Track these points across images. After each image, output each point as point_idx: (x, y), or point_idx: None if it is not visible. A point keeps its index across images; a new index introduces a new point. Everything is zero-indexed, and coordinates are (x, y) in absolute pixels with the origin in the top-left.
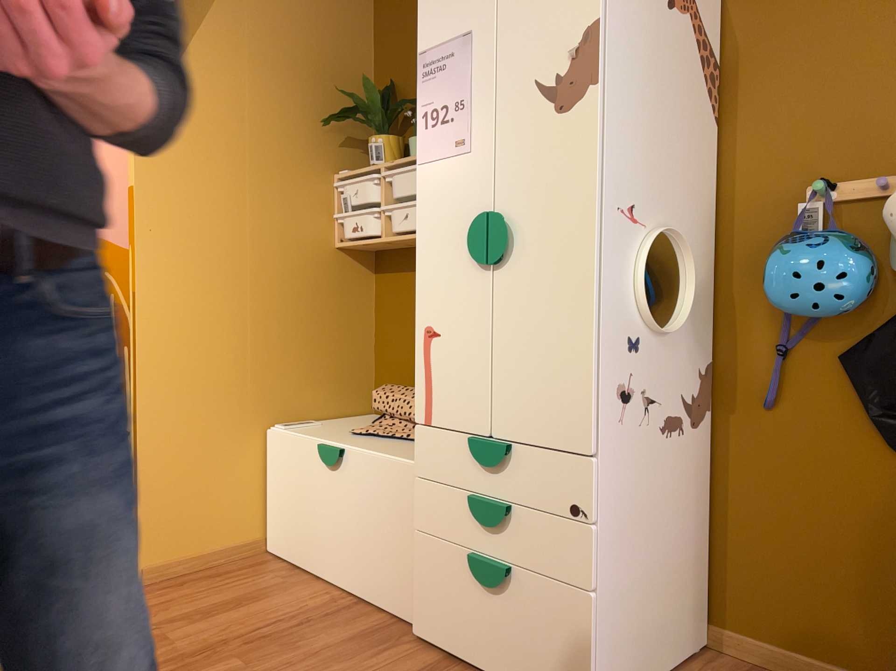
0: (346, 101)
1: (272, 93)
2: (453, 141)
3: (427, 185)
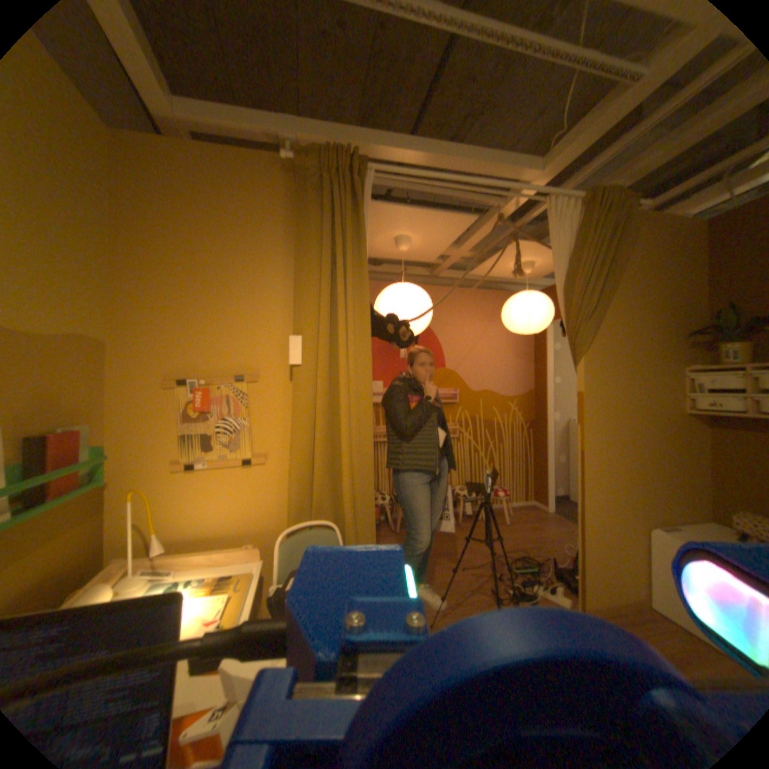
0: (691, 317)
1: (650, 323)
2: None
3: None
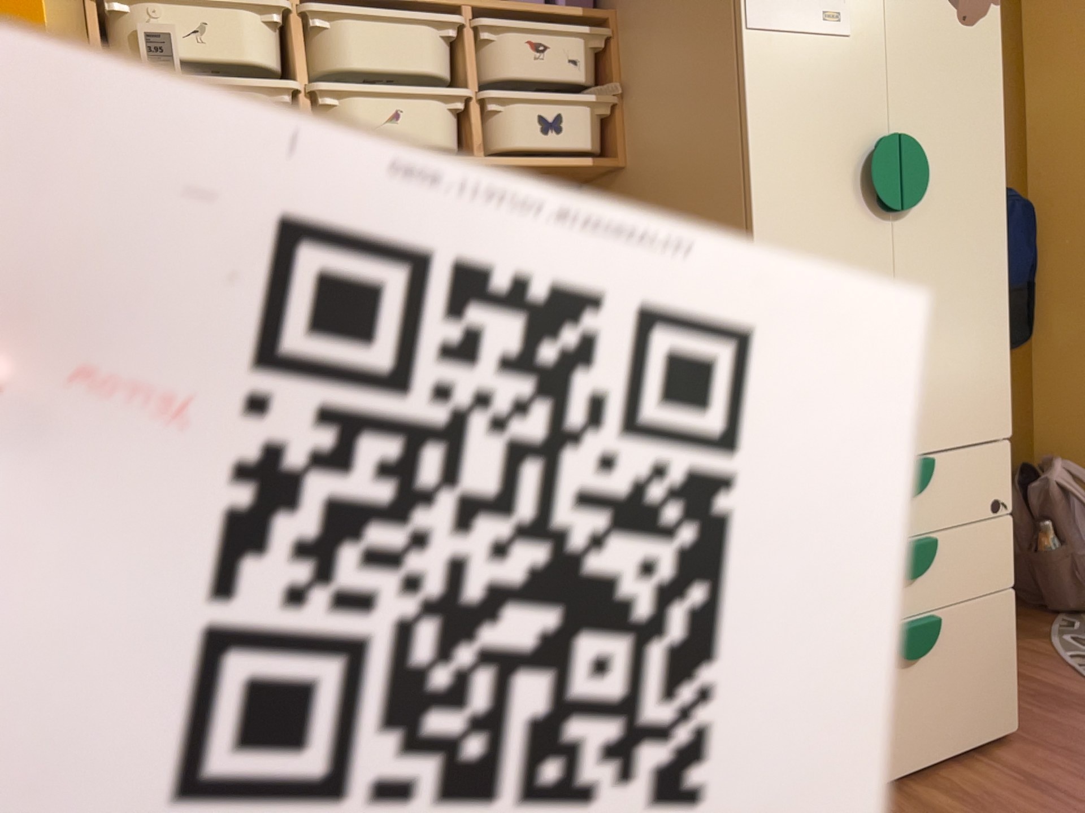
0: None
1: None
2: (821, 10)
3: (772, 71)
